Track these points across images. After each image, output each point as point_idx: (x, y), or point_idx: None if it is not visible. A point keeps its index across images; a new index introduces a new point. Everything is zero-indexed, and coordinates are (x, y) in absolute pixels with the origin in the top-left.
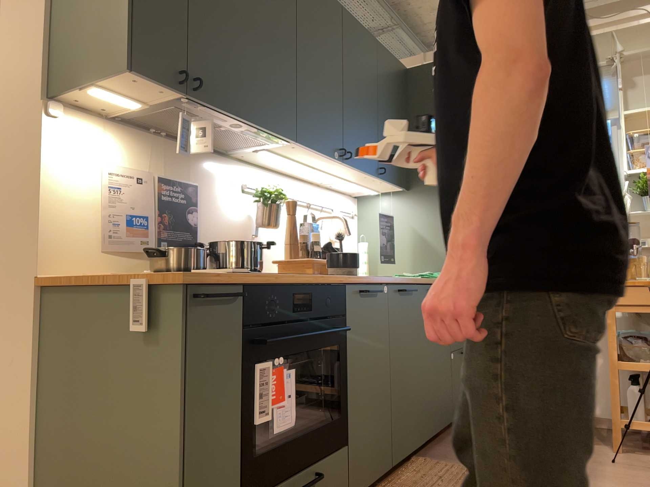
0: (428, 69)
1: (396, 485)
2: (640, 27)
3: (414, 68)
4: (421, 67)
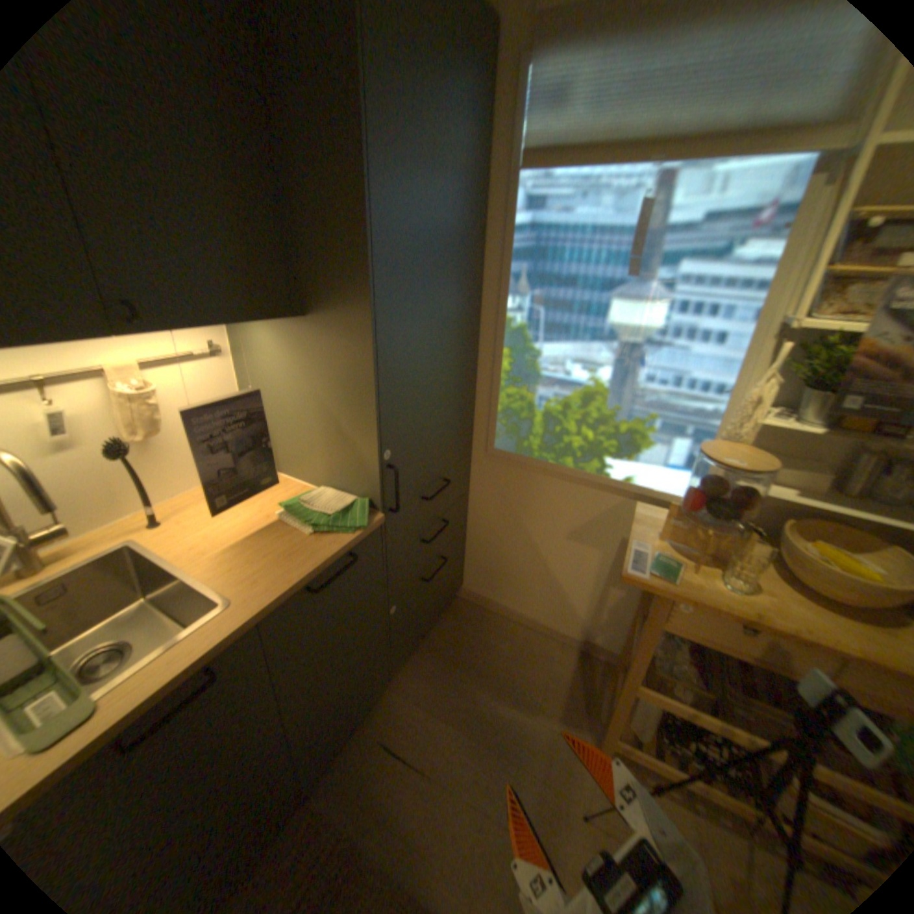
0: None
1: None
2: None
3: None
4: None
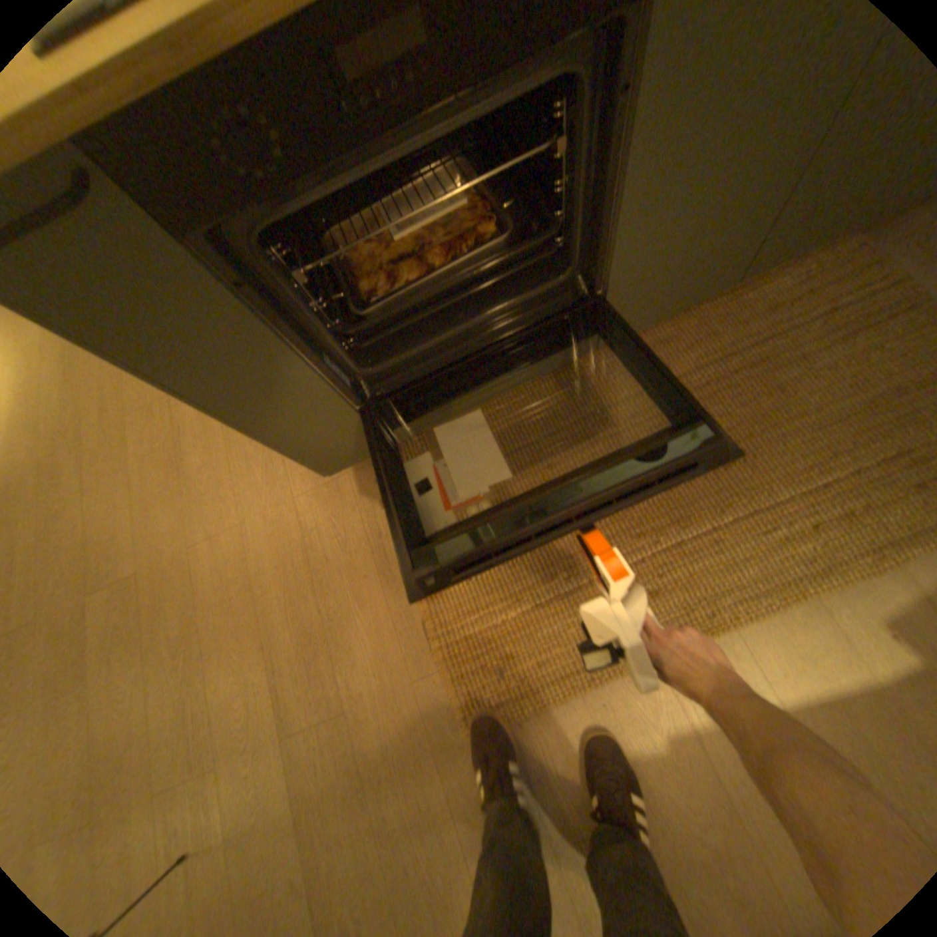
0: None
1: (734, 303)
2: None
3: None
4: None
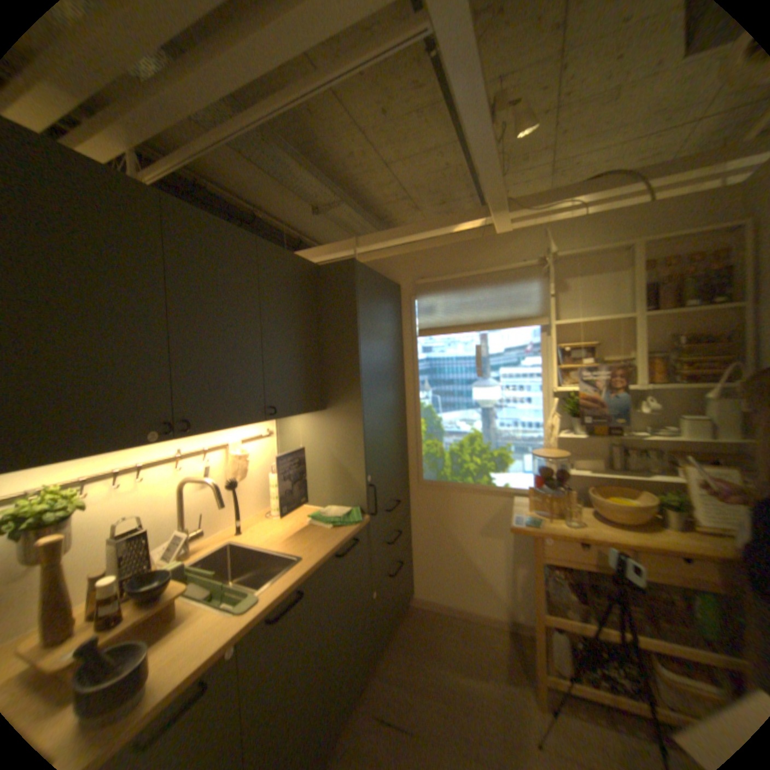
0: (342, 267)
1: None
2: (576, 220)
3: (327, 265)
4: (333, 264)
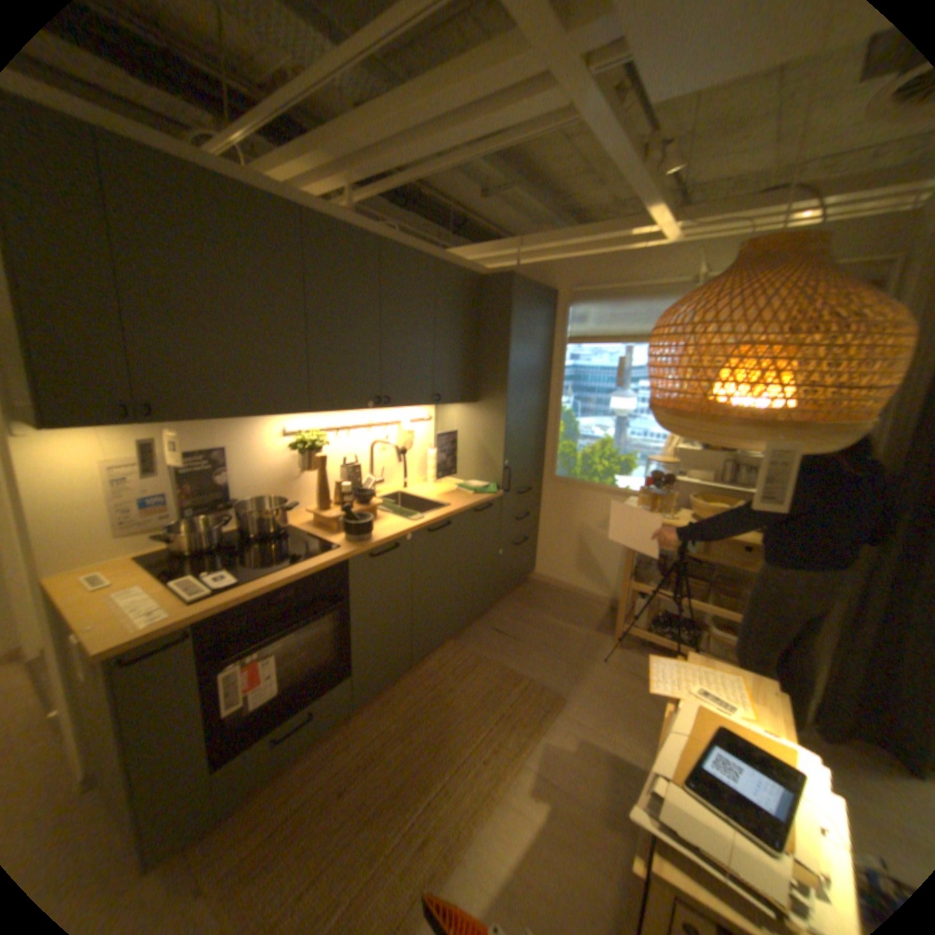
0: (502, 279)
1: (414, 677)
2: (741, 238)
3: (490, 276)
4: (495, 275)
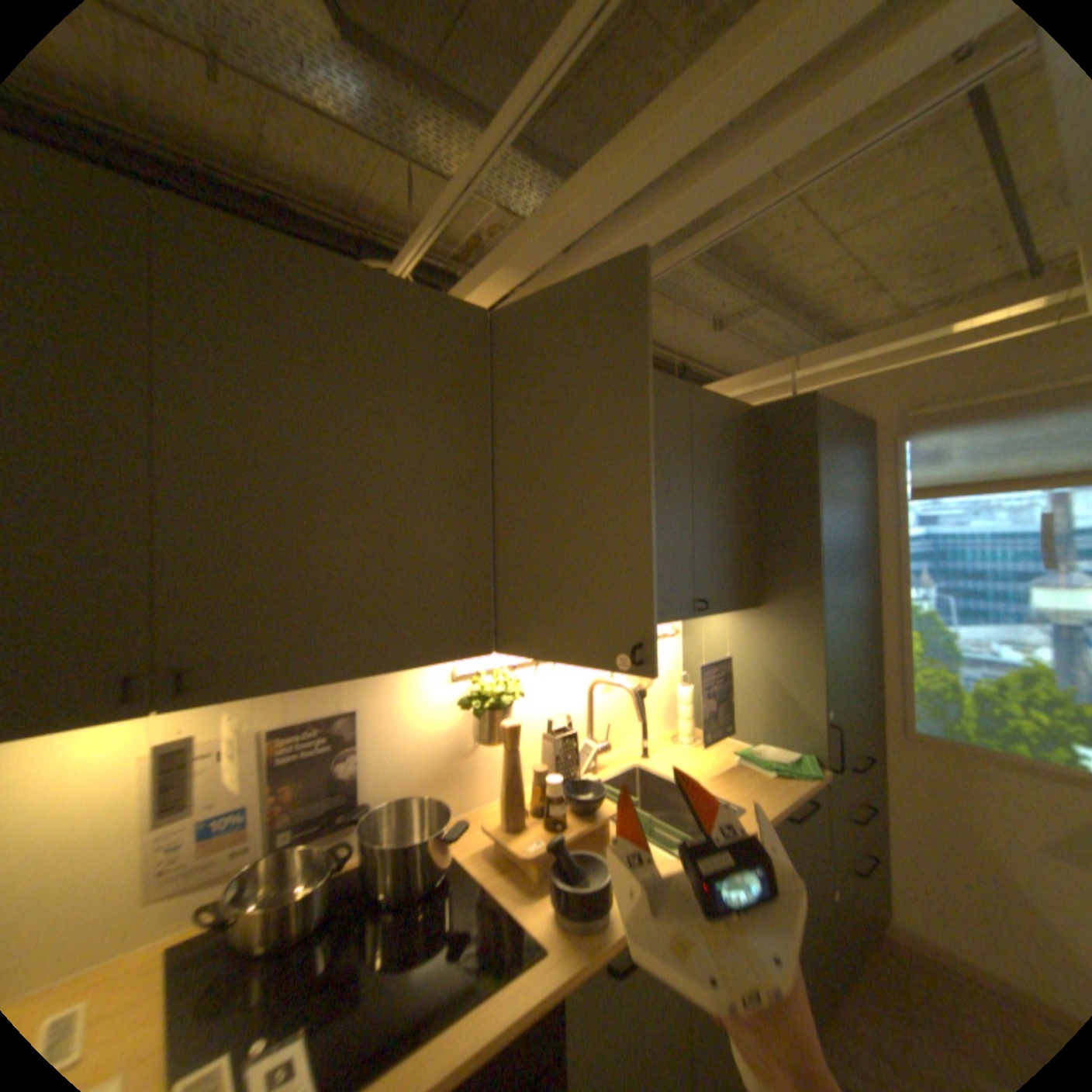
0: (794, 406)
1: None
2: None
3: (769, 405)
4: (780, 402)
